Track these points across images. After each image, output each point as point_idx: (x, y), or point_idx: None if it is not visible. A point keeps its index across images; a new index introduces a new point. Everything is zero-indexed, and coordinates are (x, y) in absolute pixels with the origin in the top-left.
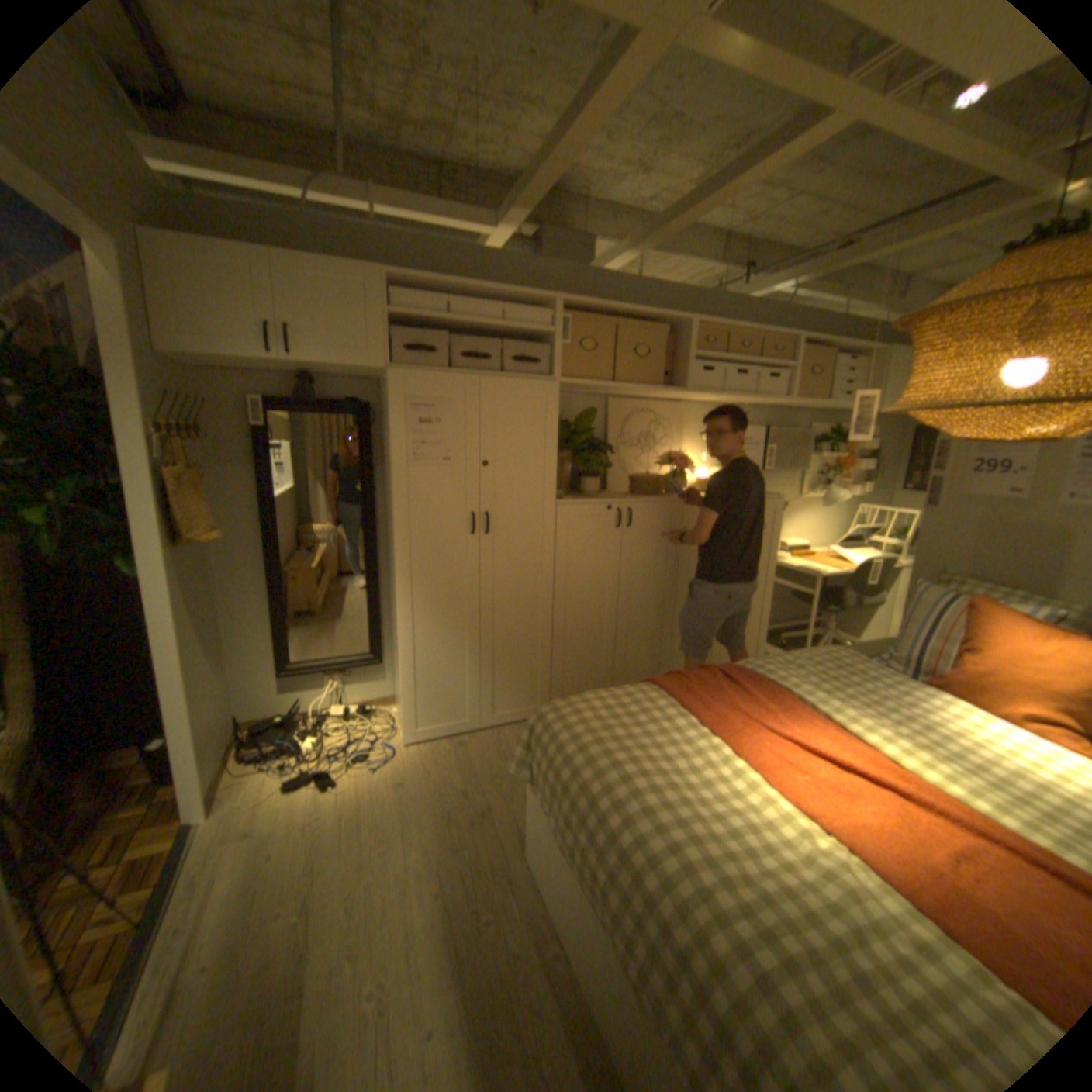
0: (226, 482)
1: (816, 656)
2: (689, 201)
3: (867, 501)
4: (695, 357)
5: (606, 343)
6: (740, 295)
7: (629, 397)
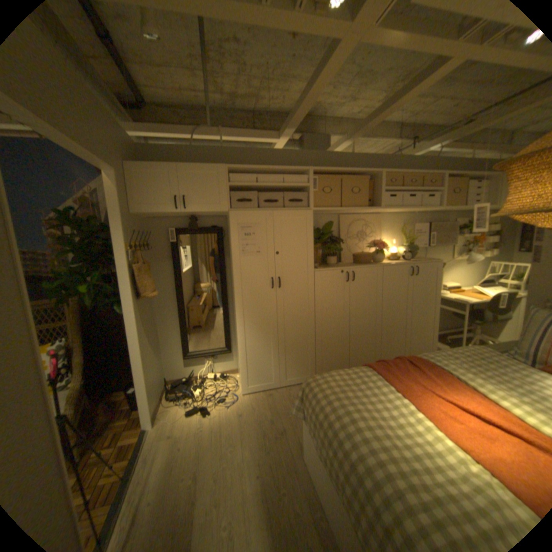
0: (160, 268)
1: (467, 352)
2: (376, 113)
3: (496, 259)
4: (385, 190)
5: (336, 188)
6: (409, 155)
7: (350, 214)
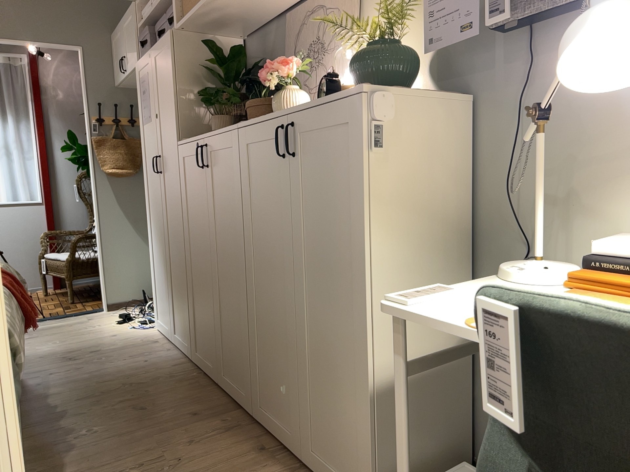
0: None
1: None
2: None
3: None
4: None
5: None
6: None
7: (306, 0)
